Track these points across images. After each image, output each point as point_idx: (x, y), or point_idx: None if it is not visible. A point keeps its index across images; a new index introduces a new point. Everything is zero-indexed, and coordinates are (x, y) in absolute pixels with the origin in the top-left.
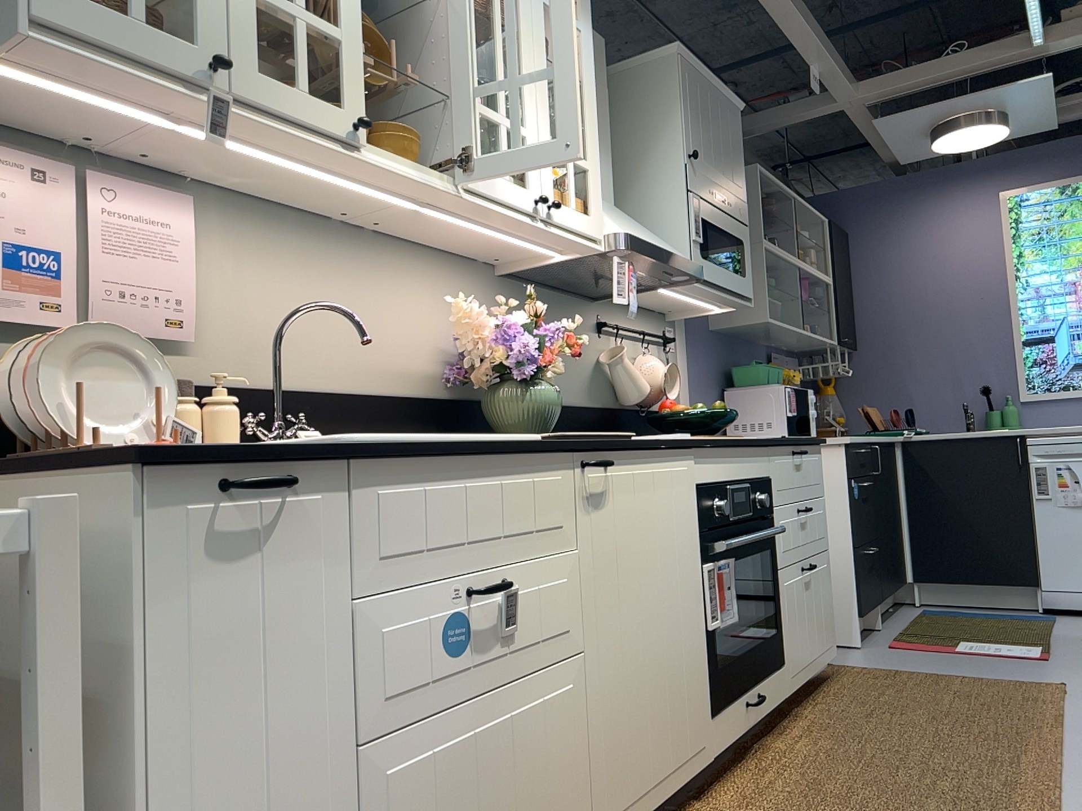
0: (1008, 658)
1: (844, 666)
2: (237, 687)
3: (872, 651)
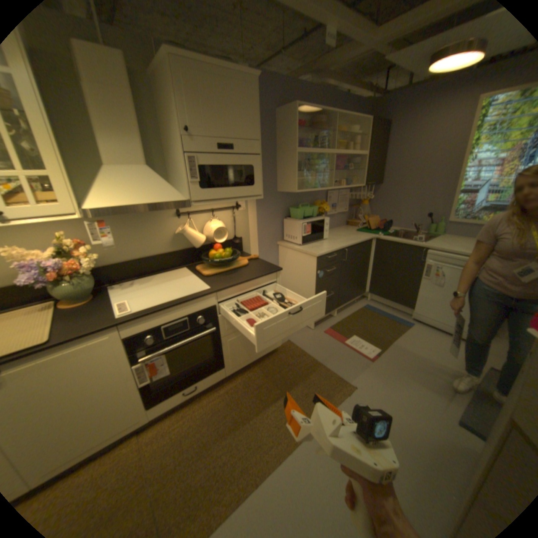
0: (358, 356)
1: (290, 344)
2: None
3: (314, 334)
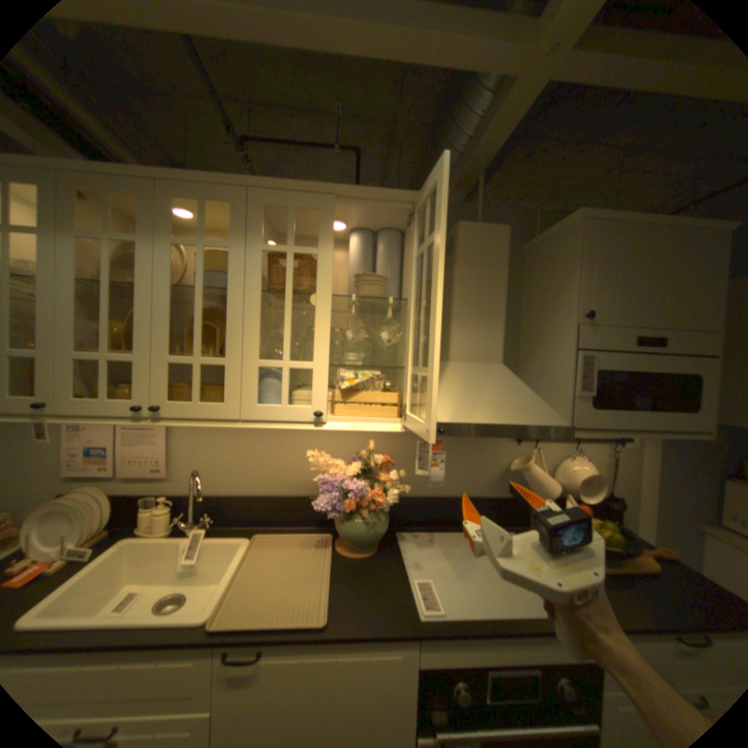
0: None
1: None
2: None
3: None
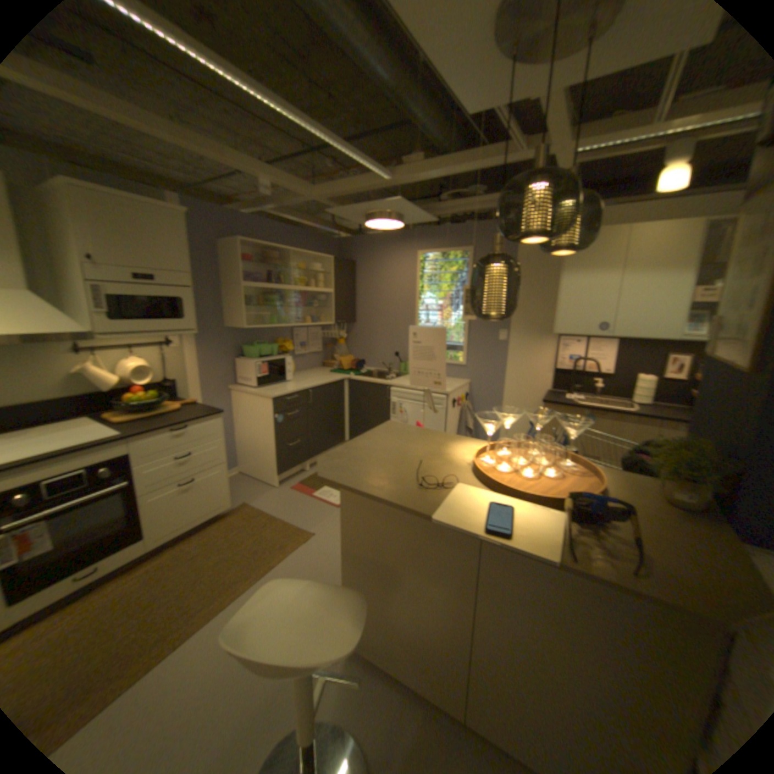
0: (325, 506)
1: (246, 507)
2: None
3: (279, 492)
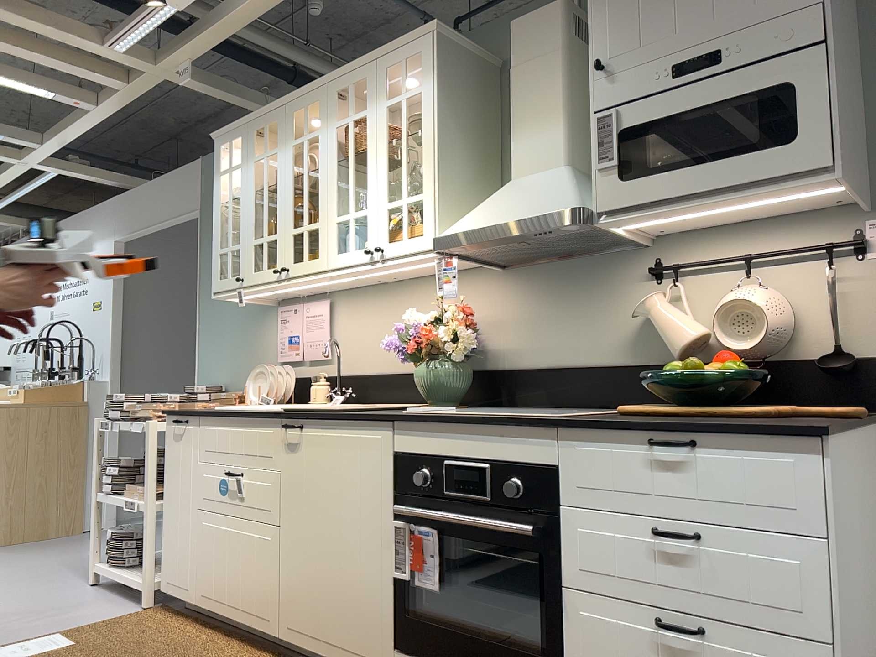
0: None
1: None
2: (177, 475)
3: None
